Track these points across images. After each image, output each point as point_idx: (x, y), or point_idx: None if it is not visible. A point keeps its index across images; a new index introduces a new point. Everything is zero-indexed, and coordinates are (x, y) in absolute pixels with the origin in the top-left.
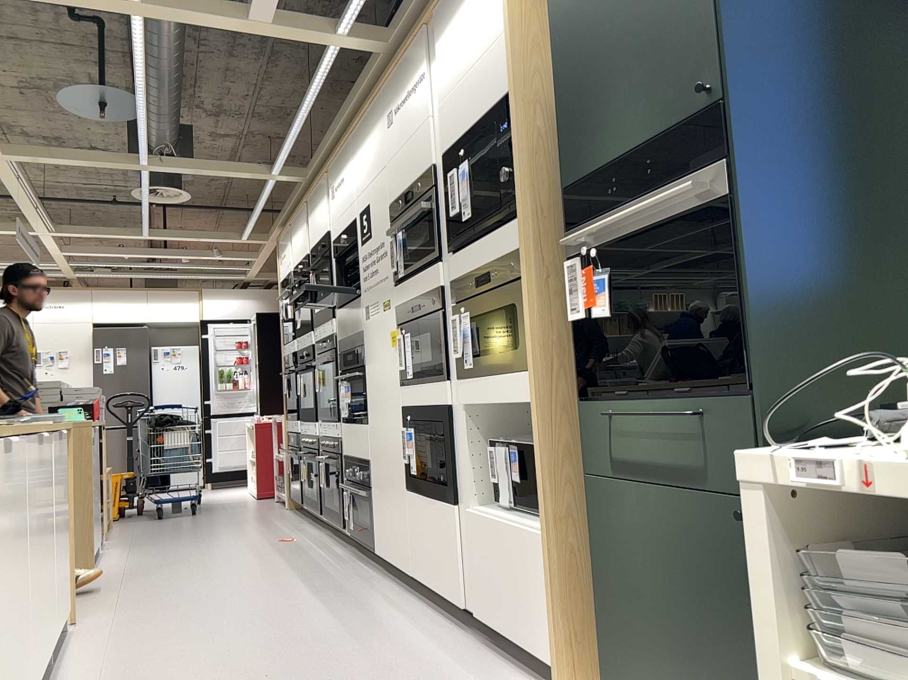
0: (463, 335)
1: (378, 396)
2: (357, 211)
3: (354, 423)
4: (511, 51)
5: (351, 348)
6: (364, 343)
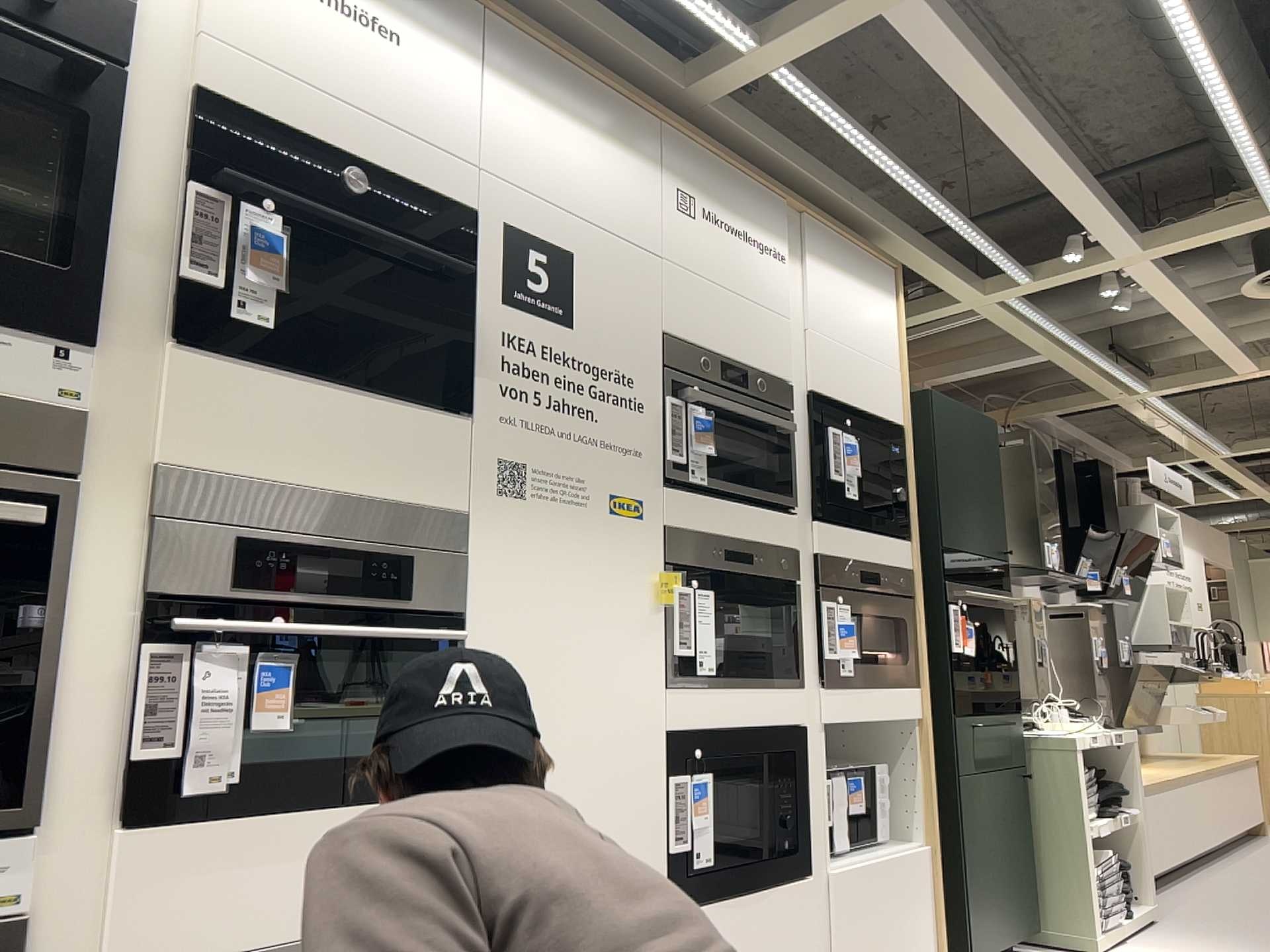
0: (841, 630)
1: (550, 706)
2: (497, 212)
3: (323, 803)
4: (903, 395)
5: (340, 533)
6: (474, 553)
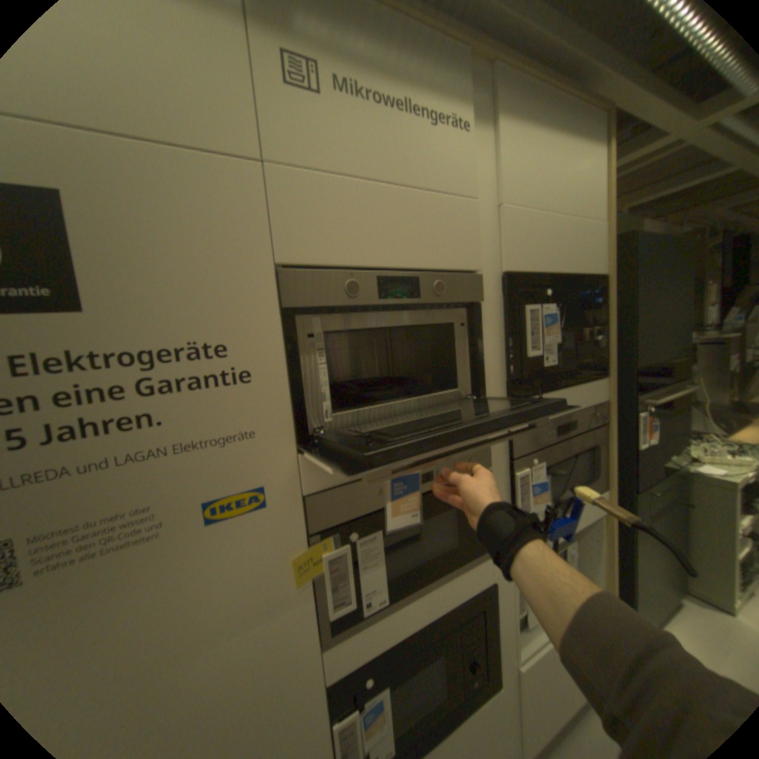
0: (535, 489)
1: None
2: None
3: None
4: (612, 242)
5: None
6: None
